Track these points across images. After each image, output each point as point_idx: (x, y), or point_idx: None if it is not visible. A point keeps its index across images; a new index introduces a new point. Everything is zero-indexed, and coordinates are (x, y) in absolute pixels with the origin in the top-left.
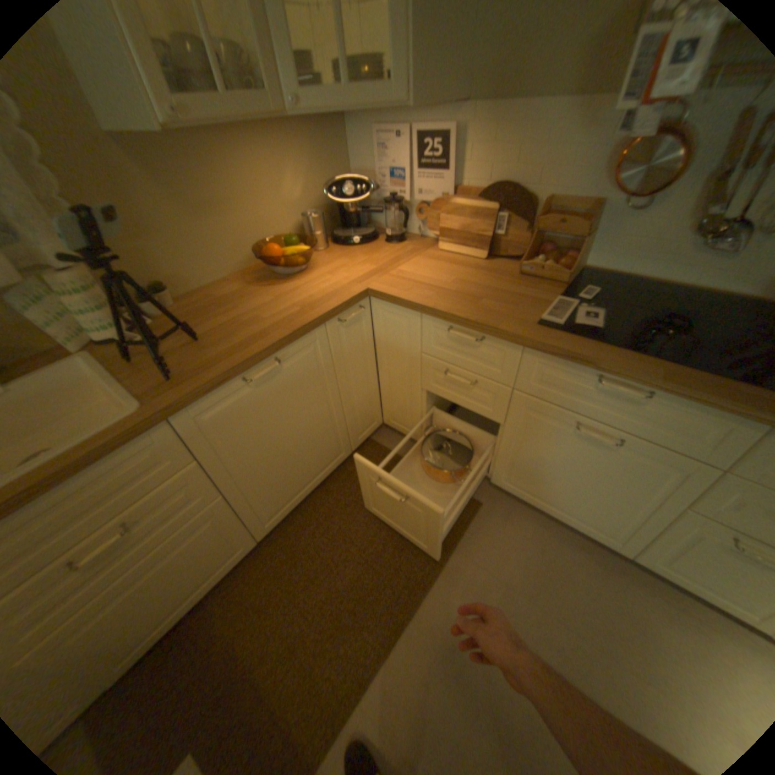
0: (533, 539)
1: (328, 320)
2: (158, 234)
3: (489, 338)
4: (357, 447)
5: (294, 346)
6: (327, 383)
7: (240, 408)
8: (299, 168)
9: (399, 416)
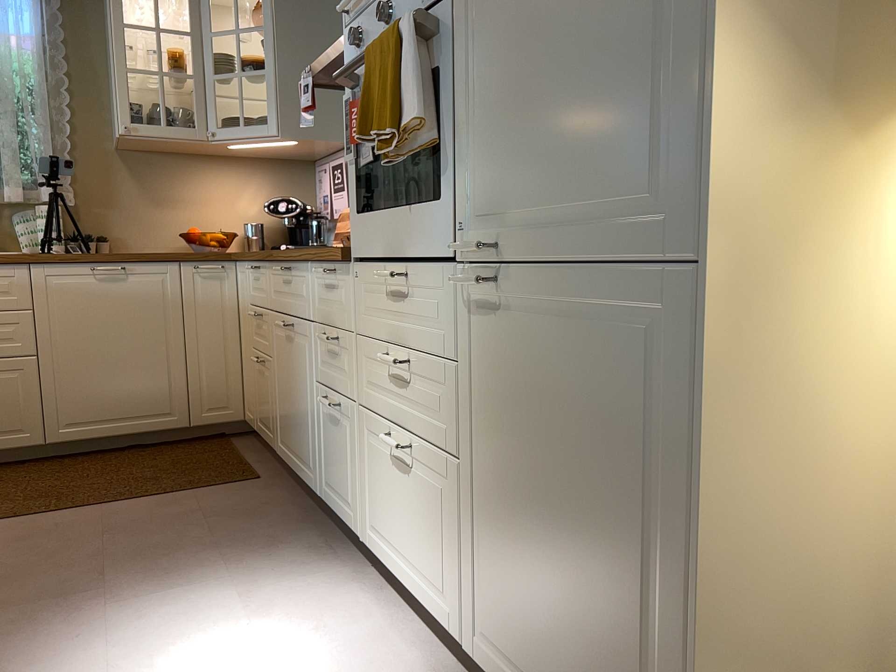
0: (268, 500)
1: (180, 260)
2: (121, 208)
3: (260, 266)
4: (198, 425)
5: (143, 266)
6: (170, 318)
7: (80, 290)
8: (258, 192)
9: (248, 399)
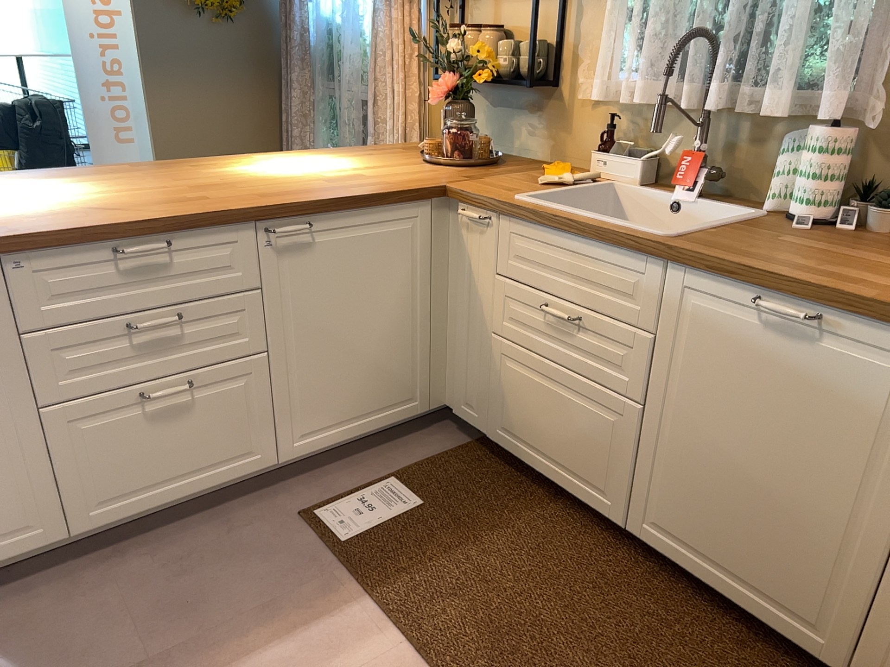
0: None
1: None
2: None
3: None
4: None
5: (864, 328)
6: (884, 463)
7: (728, 331)
8: None
9: None
